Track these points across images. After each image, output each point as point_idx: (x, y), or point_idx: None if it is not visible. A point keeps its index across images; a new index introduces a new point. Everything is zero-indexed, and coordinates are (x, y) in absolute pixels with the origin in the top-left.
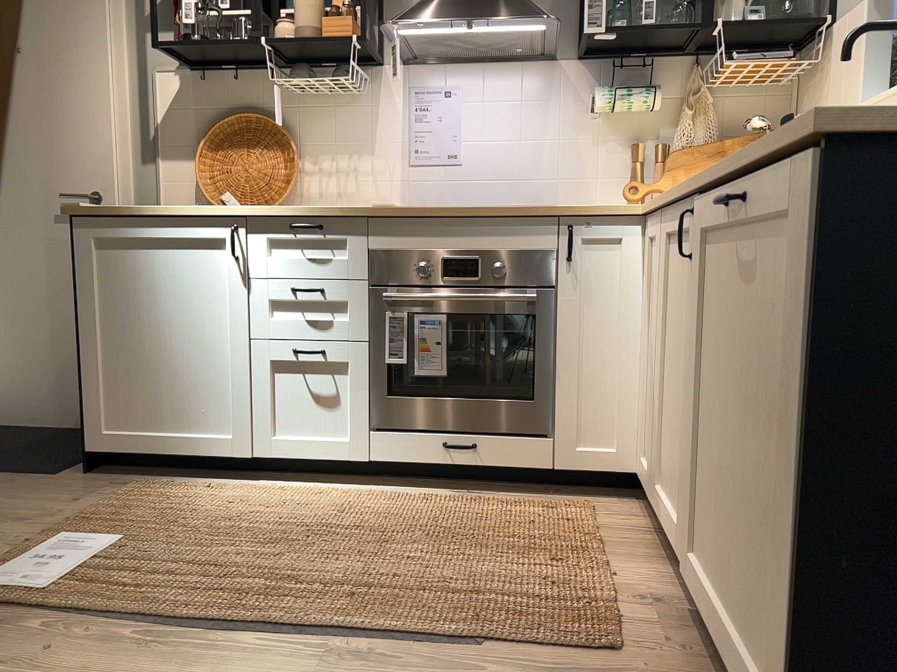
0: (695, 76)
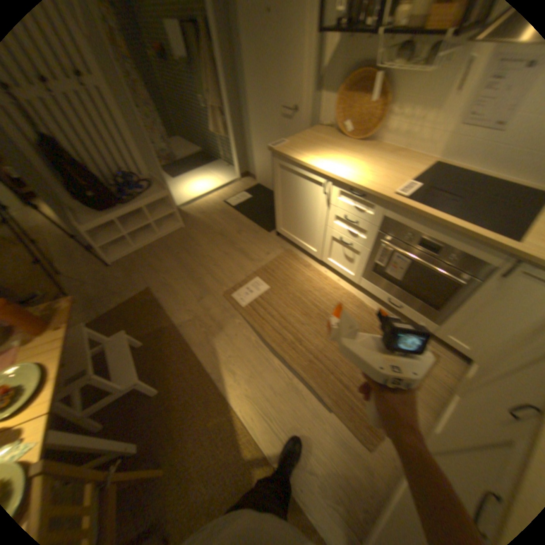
0: None
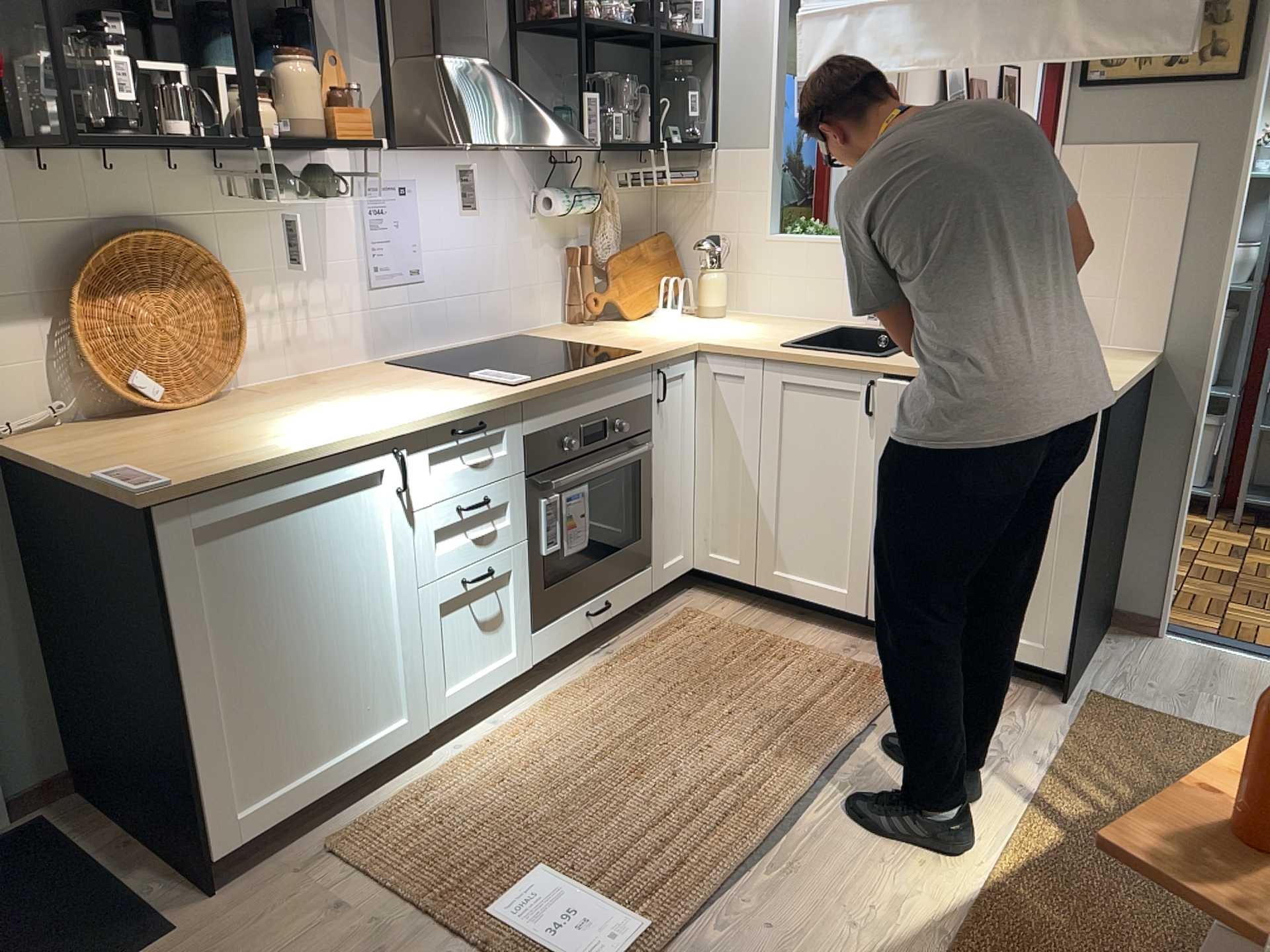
0: (608, 175)
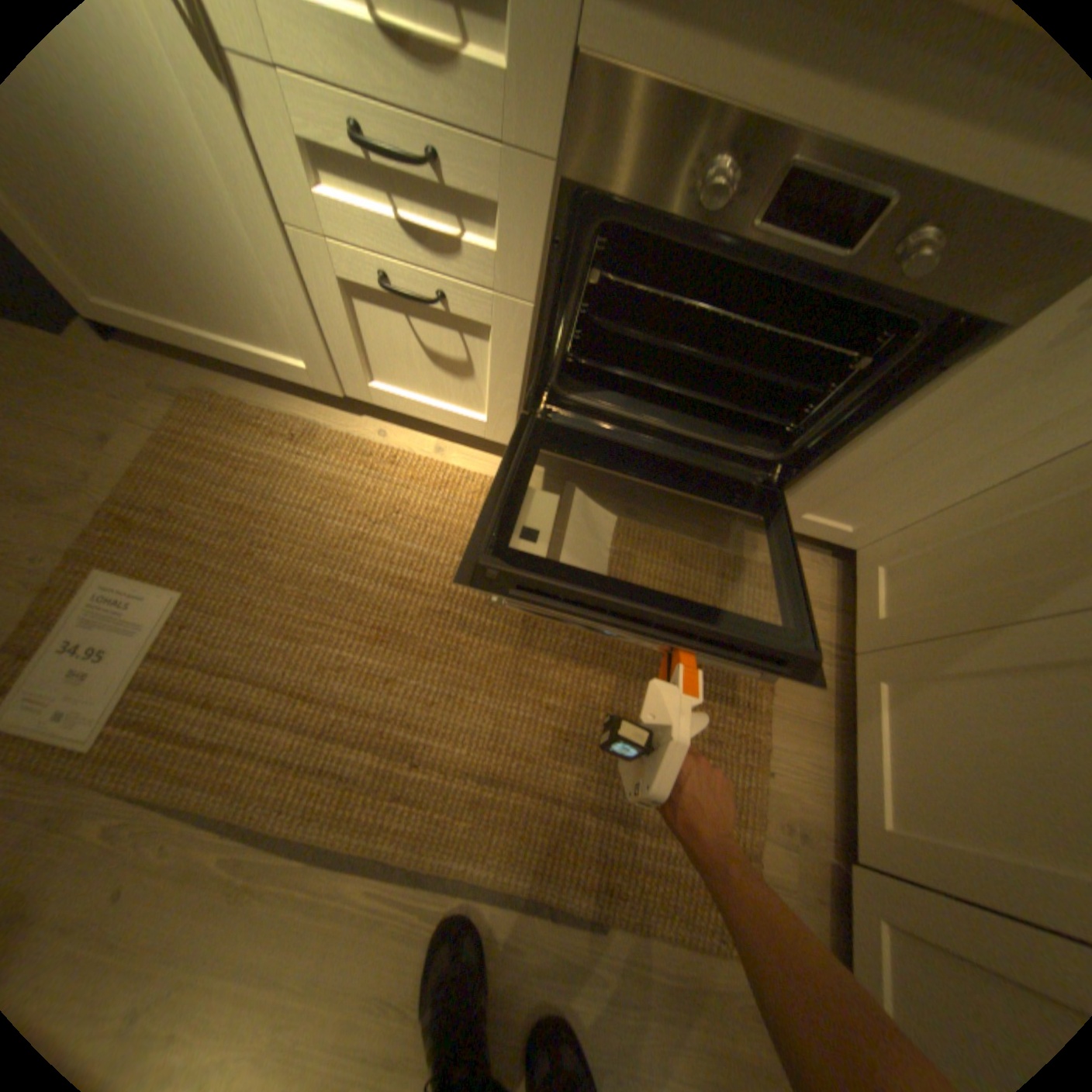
0: None
